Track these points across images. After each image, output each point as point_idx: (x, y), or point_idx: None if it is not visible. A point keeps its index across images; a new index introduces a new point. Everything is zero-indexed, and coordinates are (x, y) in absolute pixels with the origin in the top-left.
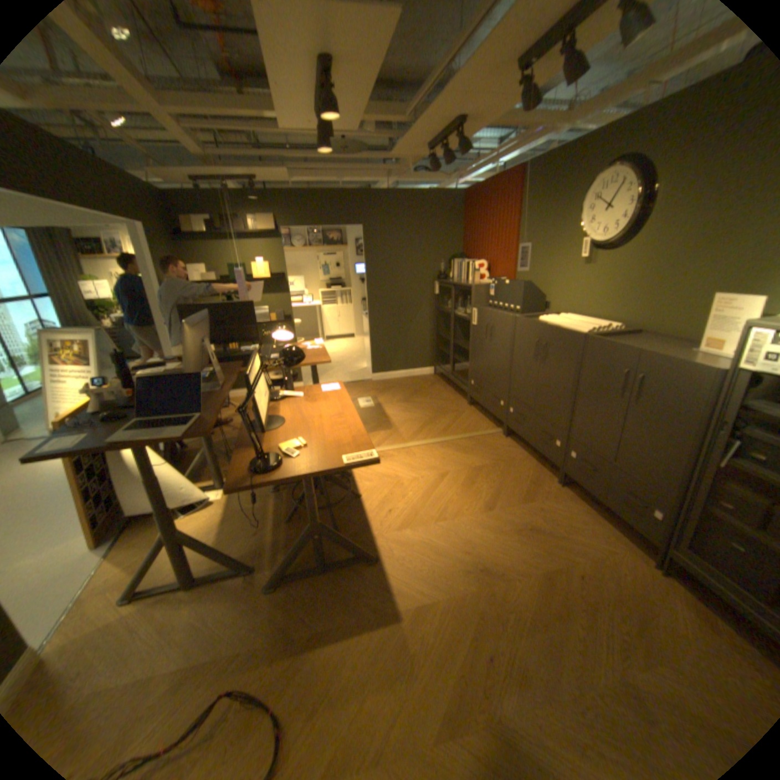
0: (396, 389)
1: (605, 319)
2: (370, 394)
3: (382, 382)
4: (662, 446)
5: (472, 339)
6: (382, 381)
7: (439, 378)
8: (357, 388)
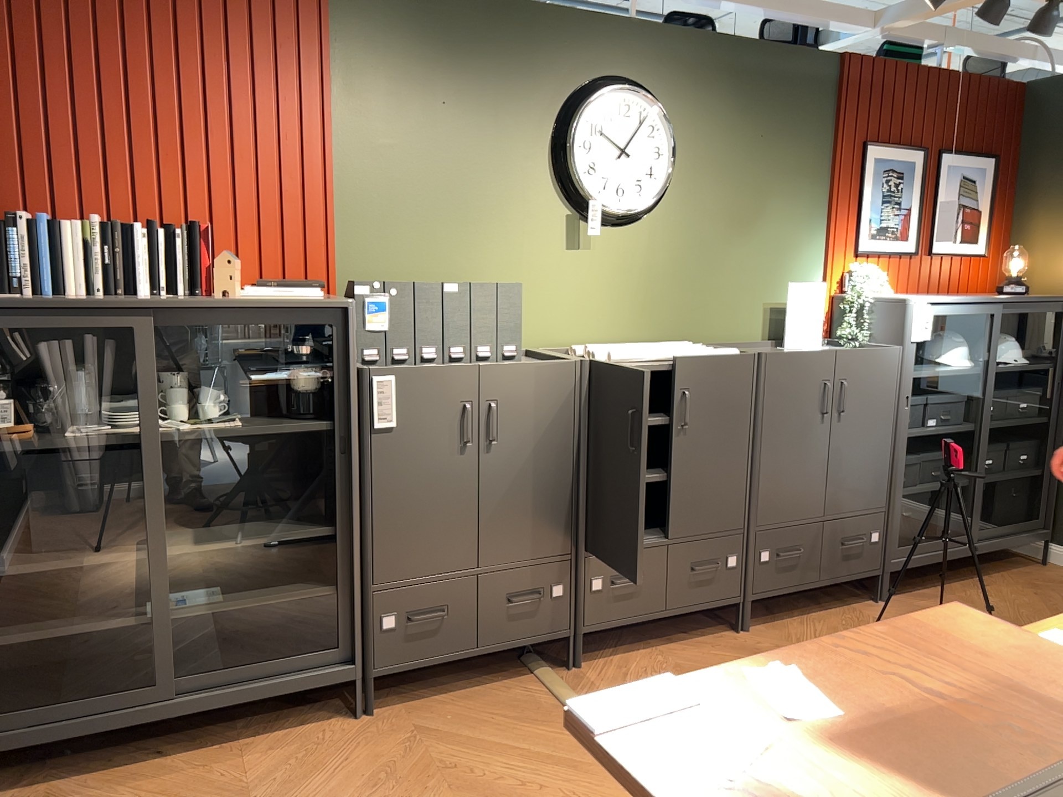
0: None
1: (626, 342)
2: None
3: None
4: (869, 454)
5: (370, 481)
6: None
7: None
8: None
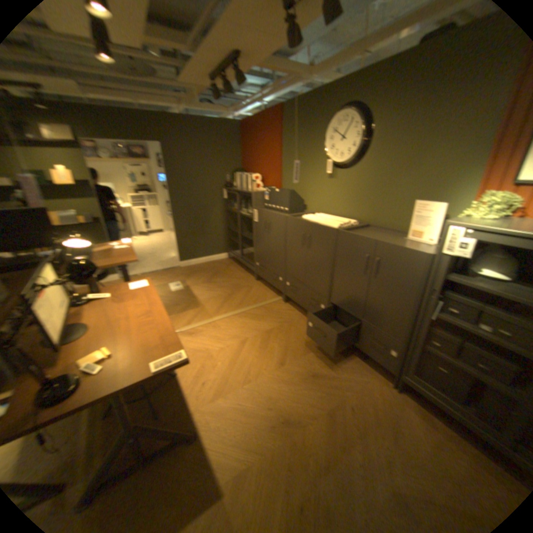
0: (199, 272)
1: (344, 217)
2: (178, 279)
3: (187, 267)
4: (393, 306)
5: (254, 232)
6: (187, 267)
7: (231, 260)
8: (166, 274)
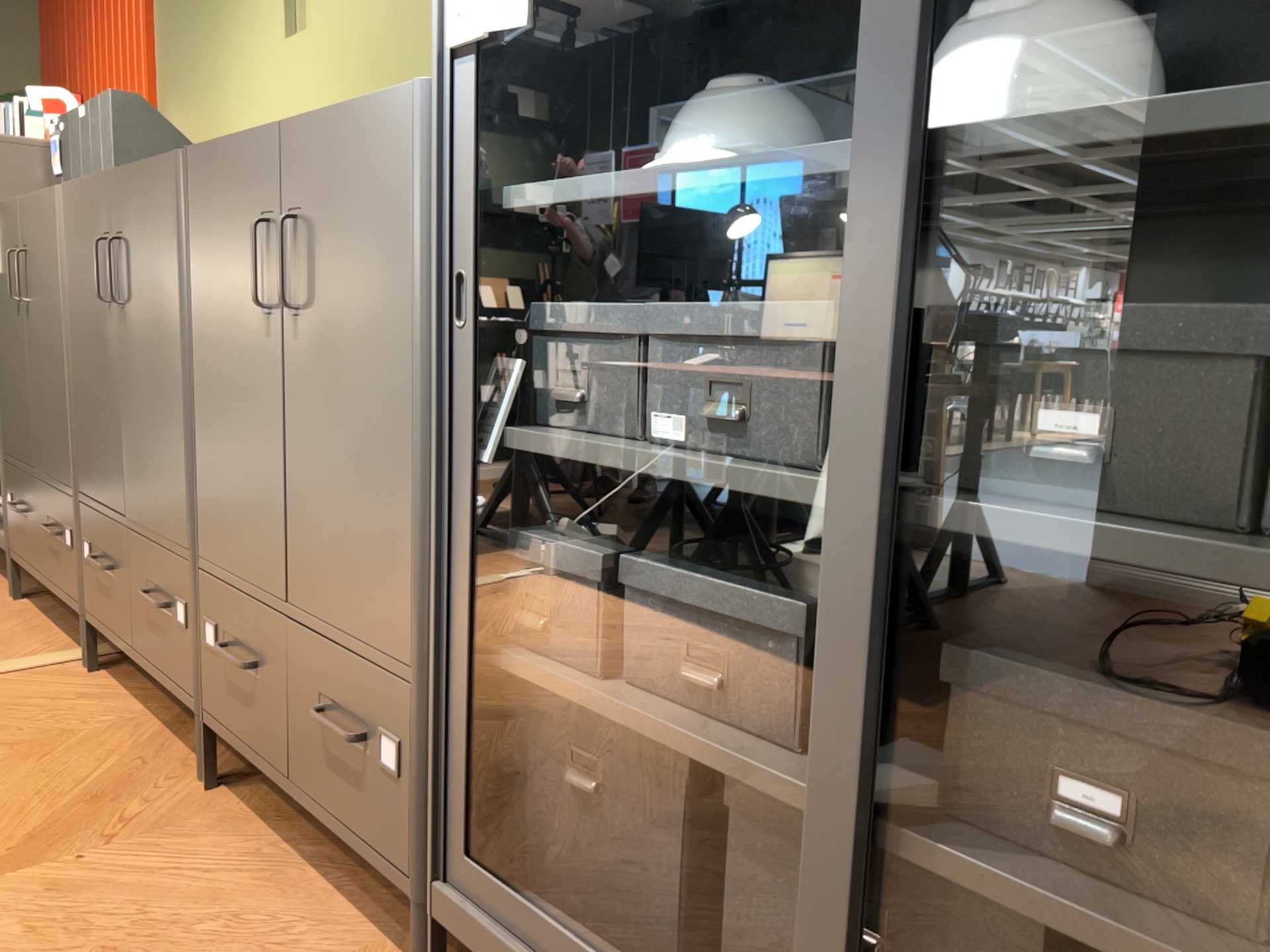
0: None
1: None
2: None
3: None
4: (360, 462)
5: None
6: None
7: None
8: None
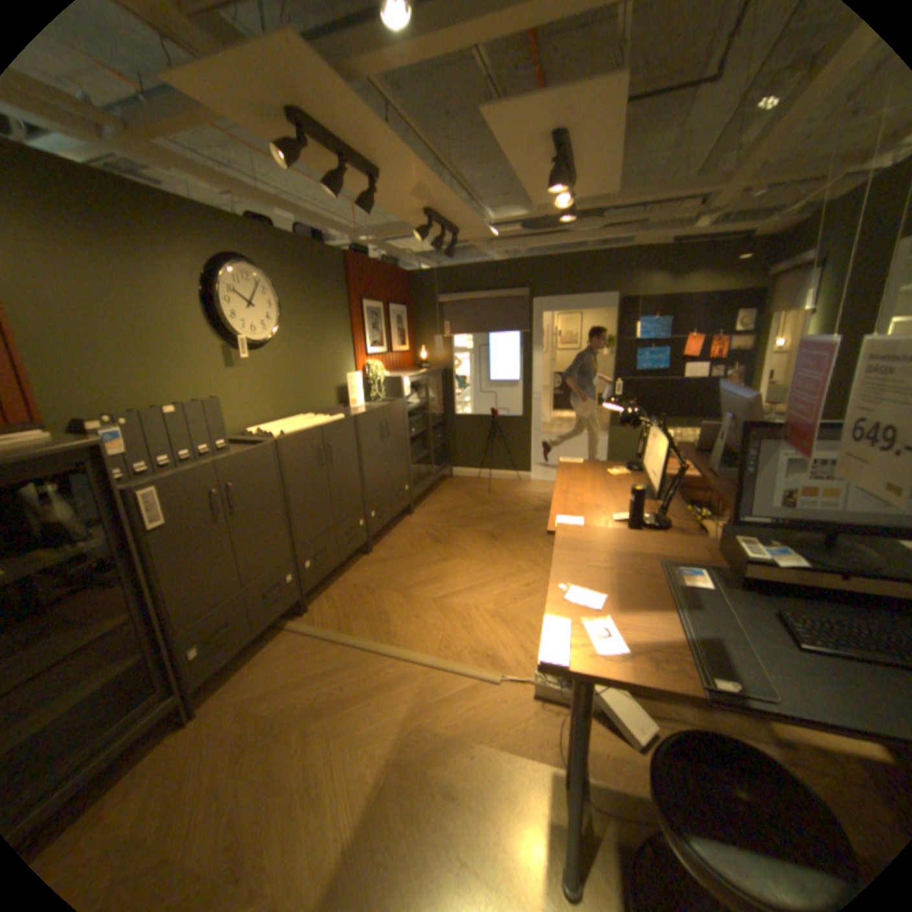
0: None
1: (274, 421)
2: None
3: None
4: (400, 452)
5: (157, 567)
6: None
7: None
8: None
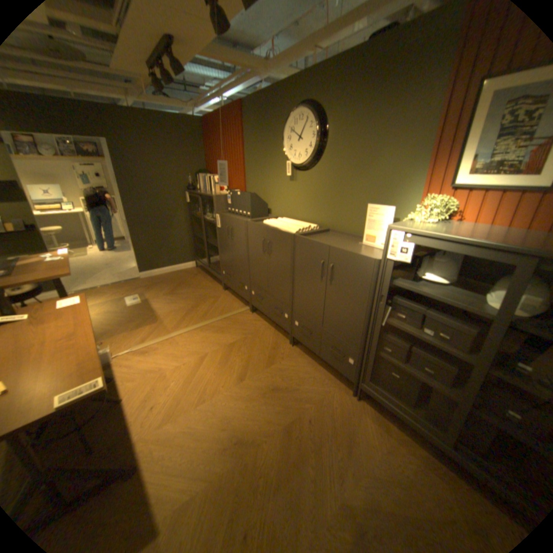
0: (162, 284)
1: (307, 221)
2: (137, 292)
3: (150, 279)
4: (348, 314)
5: (219, 239)
6: (150, 278)
7: (200, 270)
8: (124, 288)
